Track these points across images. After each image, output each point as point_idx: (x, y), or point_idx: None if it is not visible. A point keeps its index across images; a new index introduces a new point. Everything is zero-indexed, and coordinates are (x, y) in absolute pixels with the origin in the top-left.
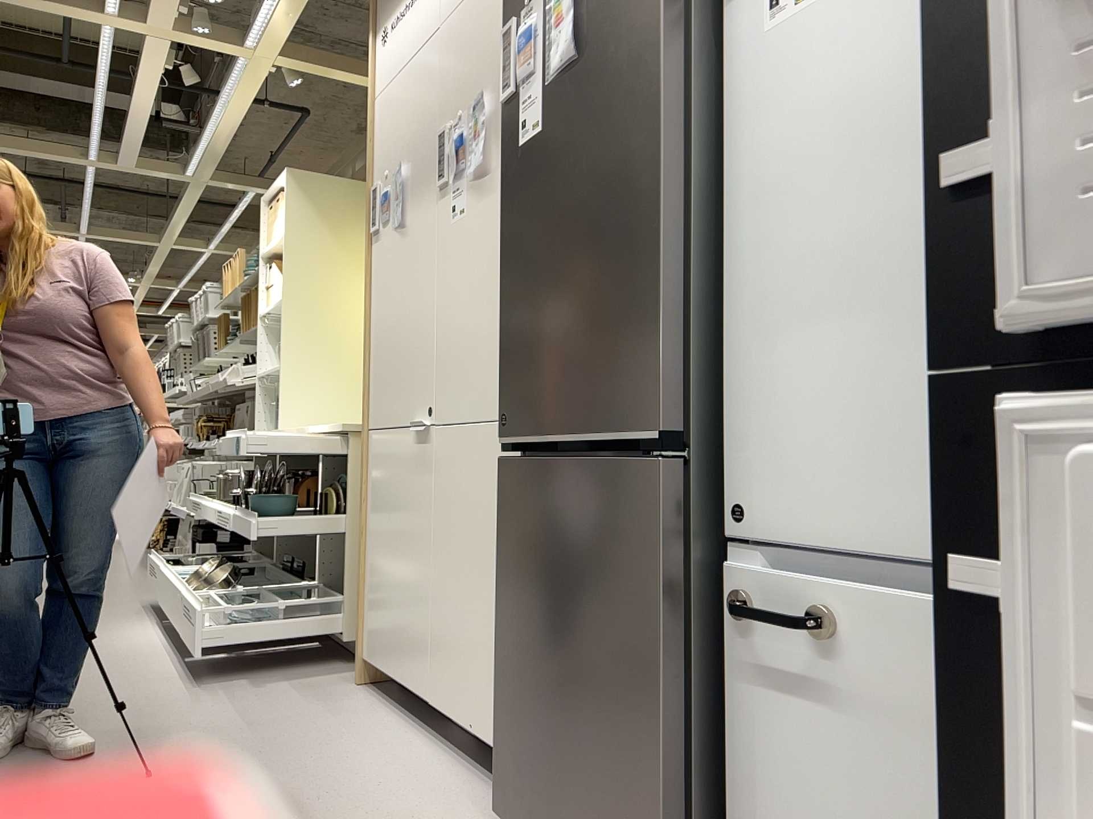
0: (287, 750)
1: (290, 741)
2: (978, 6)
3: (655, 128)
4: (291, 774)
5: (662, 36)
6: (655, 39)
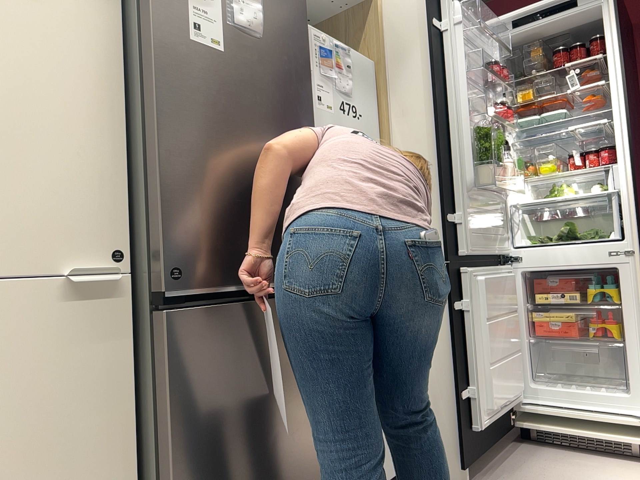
0: None
1: None
2: (447, 182)
3: (310, 123)
4: None
5: (310, 80)
6: (308, 78)
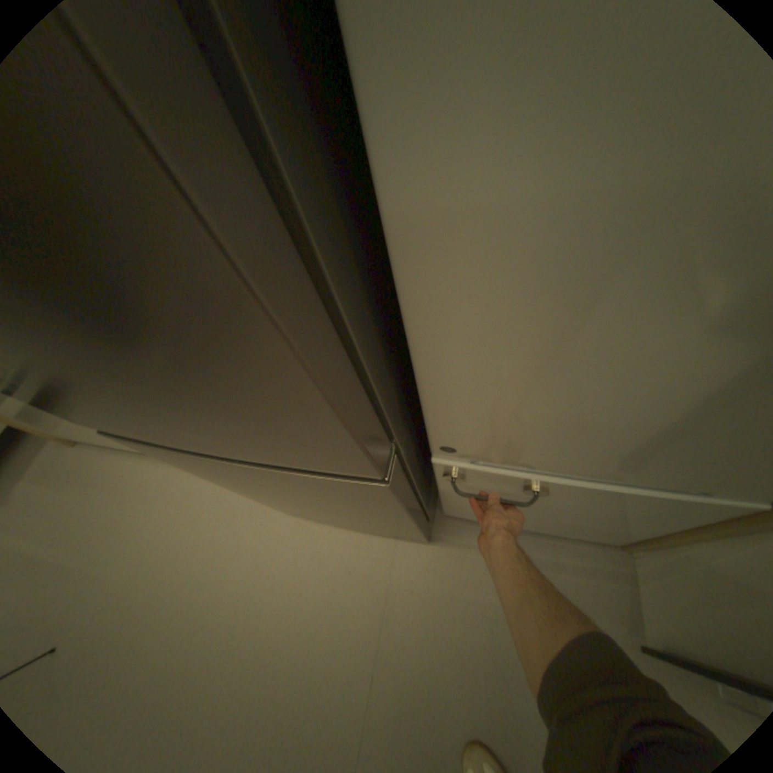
0: (102, 546)
1: (94, 537)
2: None
3: None
4: (131, 564)
5: None
6: None
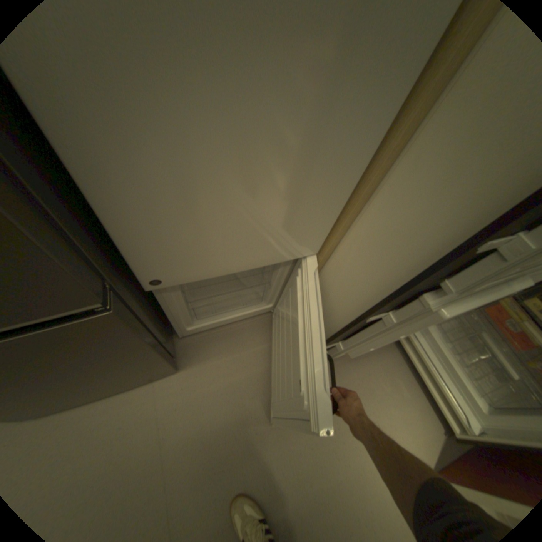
0: None
1: None
2: None
3: None
4: None
5: None
6: None
